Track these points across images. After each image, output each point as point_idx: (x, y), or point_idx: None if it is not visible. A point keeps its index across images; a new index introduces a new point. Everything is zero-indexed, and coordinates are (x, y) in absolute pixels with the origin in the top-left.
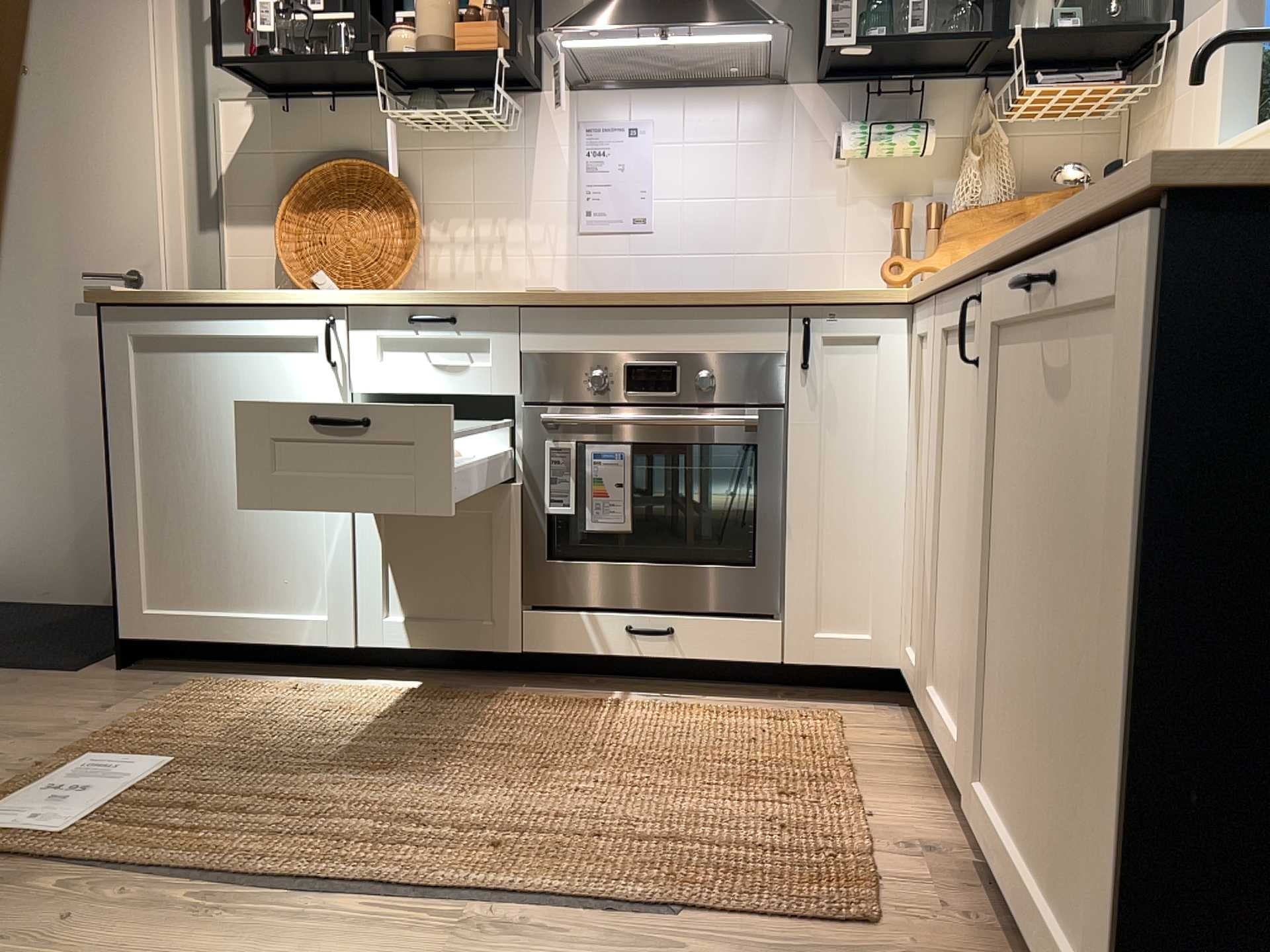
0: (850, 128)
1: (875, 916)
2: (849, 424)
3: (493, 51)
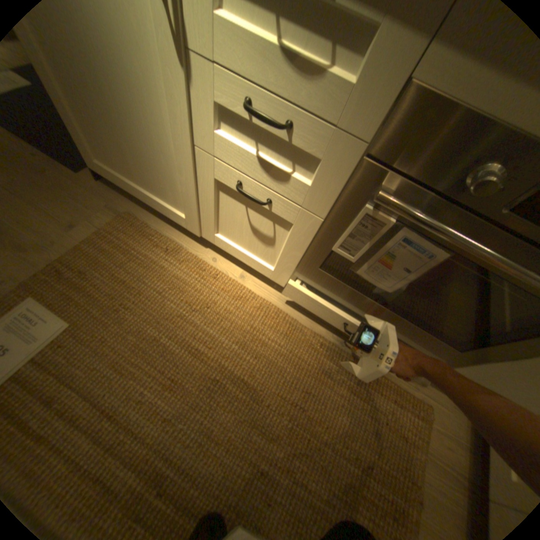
0: None
1: None
2: None
3: None
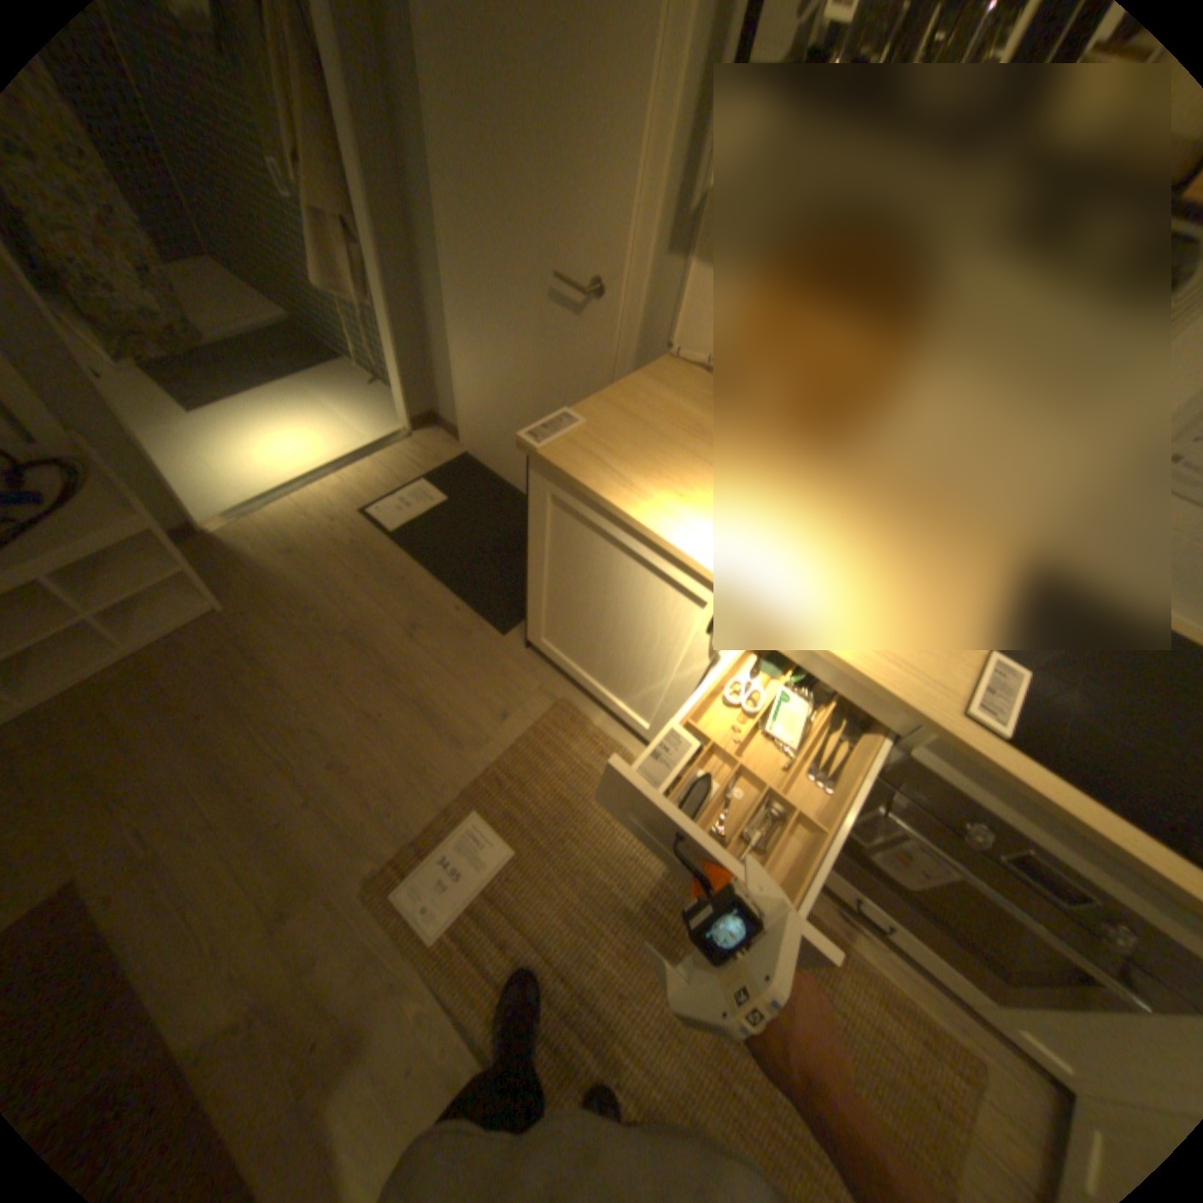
0: None
1: None
2: None
3: None
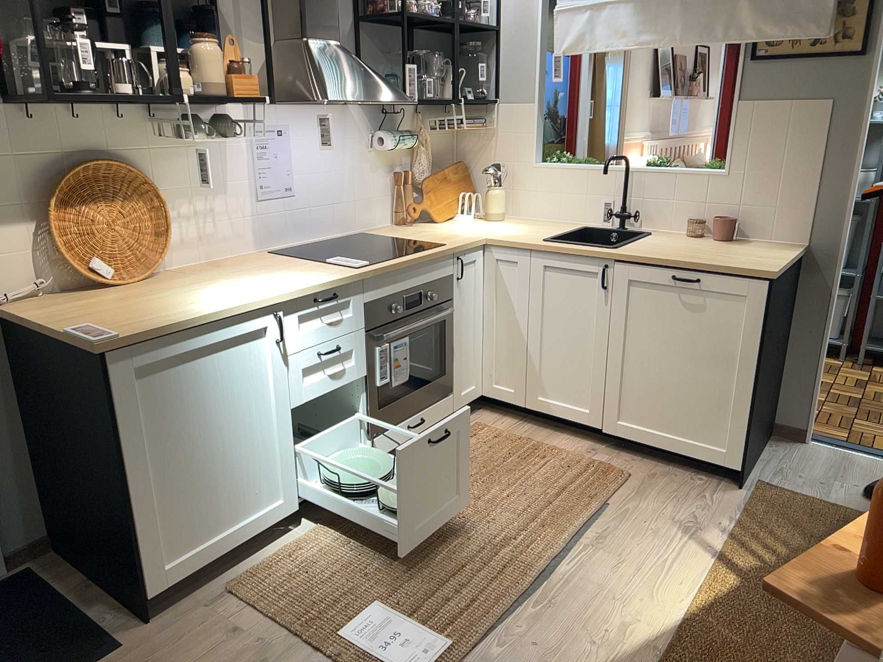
0: (386, 134)
1: (626, 472)
2: (467, 299)
3: (257, 96)
